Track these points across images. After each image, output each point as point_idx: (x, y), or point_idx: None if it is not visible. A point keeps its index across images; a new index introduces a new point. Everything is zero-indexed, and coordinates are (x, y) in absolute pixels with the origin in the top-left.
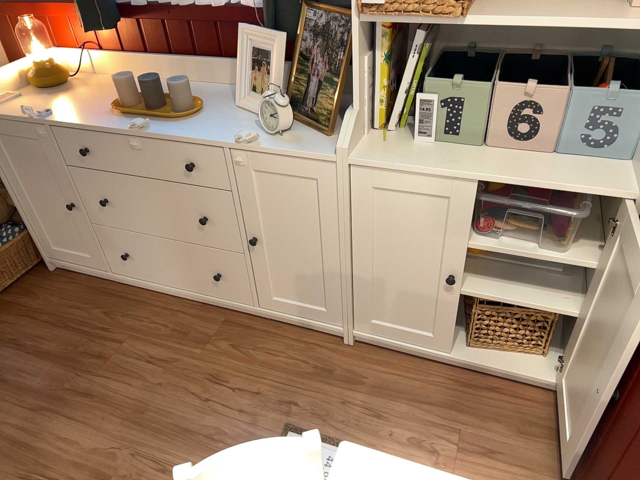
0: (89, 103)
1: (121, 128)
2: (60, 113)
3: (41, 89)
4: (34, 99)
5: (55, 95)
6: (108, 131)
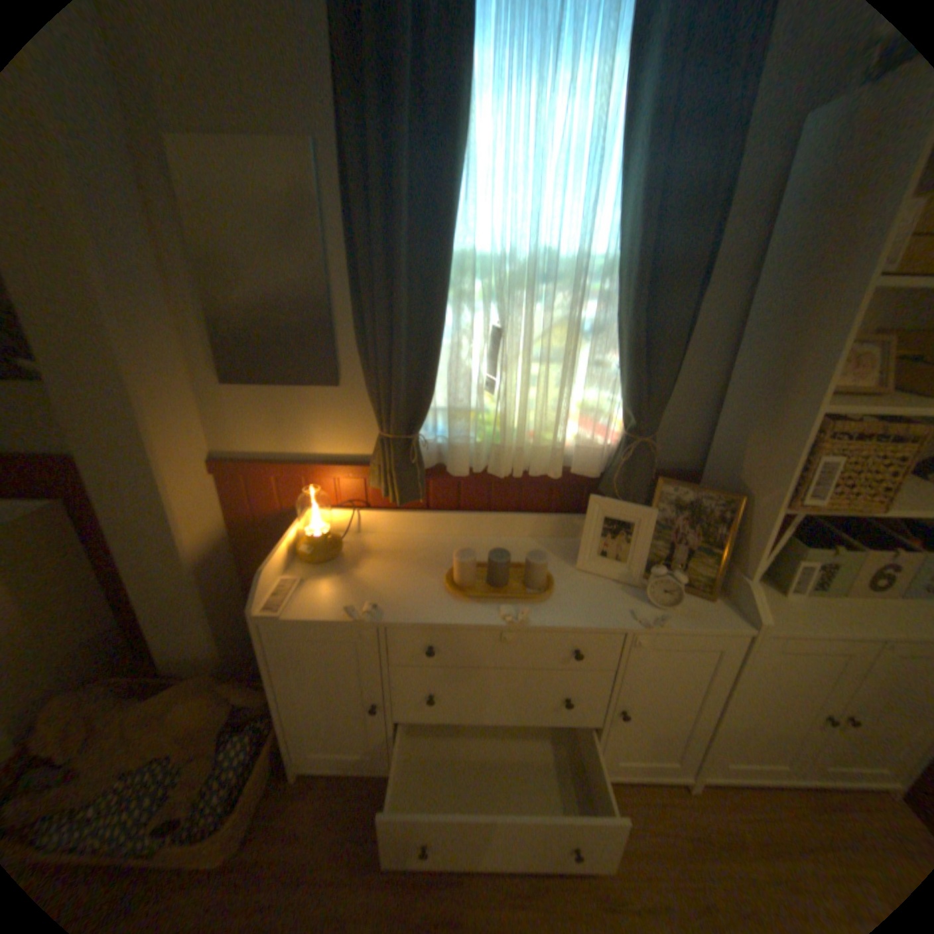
0: (404, 583)
1: (489, 622)
2: (387, 608)
3: (315, 566)
4: (322, 584)
5: (343, 573)
6: (472, 628)
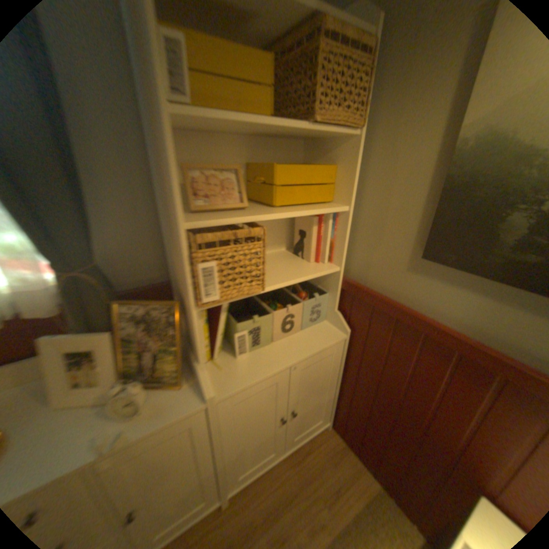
0: None
1: None
2: None
3: None
4: None
5: None
6: None
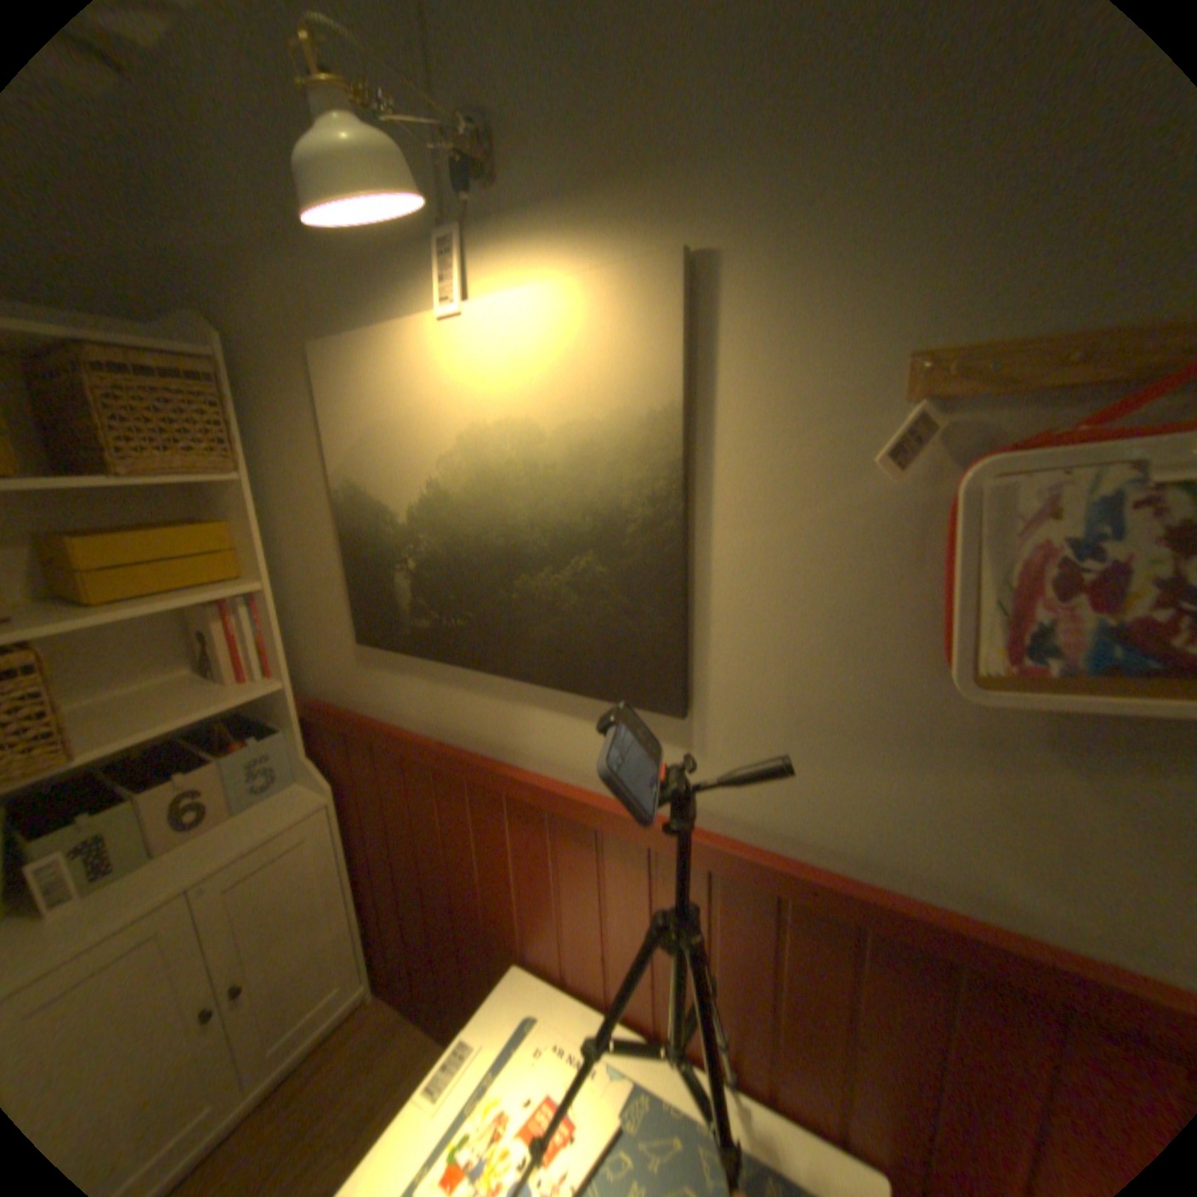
0: None
1: None
2: None
3: None
4: None
5: None
6: None
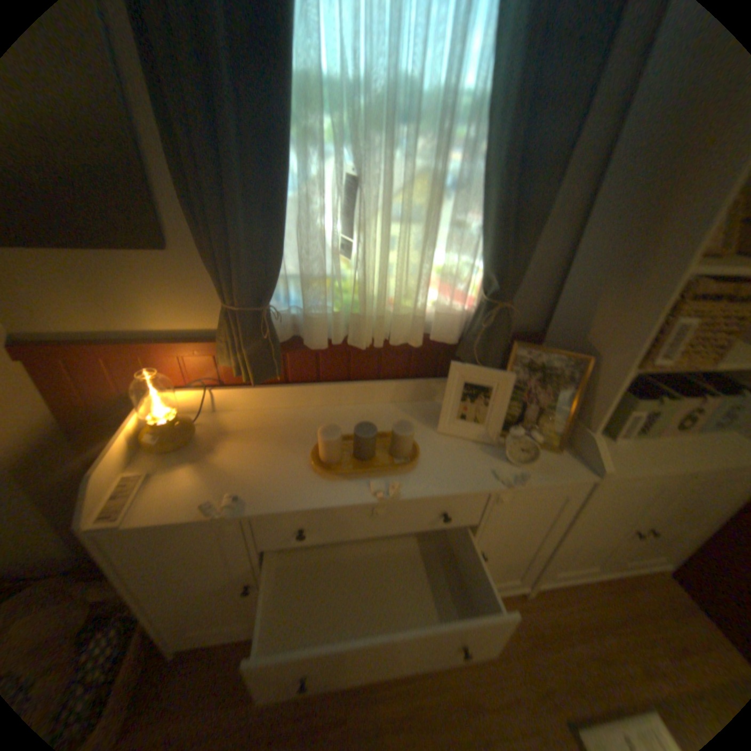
0: (268, 466)
1: (361, 500)
2: (250, 497)
3: (165, 456)
4: (173, 477)
5: (197, 461)
6: (343, 509)
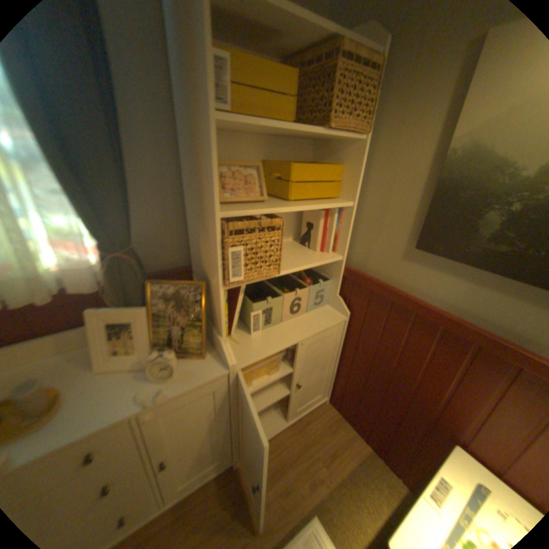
0: None
1: None
2: None
3: None
4: None
5: None
6: None
